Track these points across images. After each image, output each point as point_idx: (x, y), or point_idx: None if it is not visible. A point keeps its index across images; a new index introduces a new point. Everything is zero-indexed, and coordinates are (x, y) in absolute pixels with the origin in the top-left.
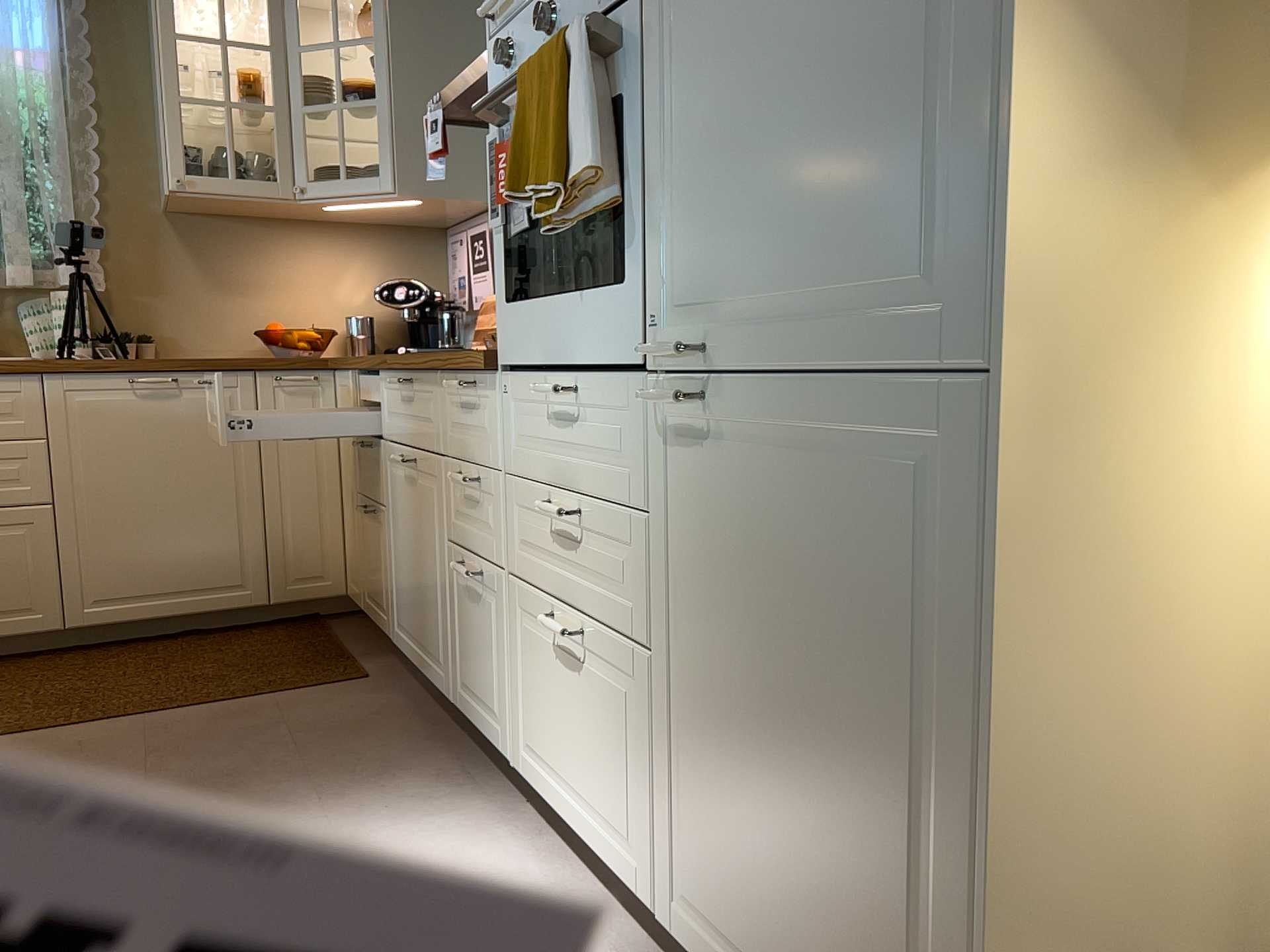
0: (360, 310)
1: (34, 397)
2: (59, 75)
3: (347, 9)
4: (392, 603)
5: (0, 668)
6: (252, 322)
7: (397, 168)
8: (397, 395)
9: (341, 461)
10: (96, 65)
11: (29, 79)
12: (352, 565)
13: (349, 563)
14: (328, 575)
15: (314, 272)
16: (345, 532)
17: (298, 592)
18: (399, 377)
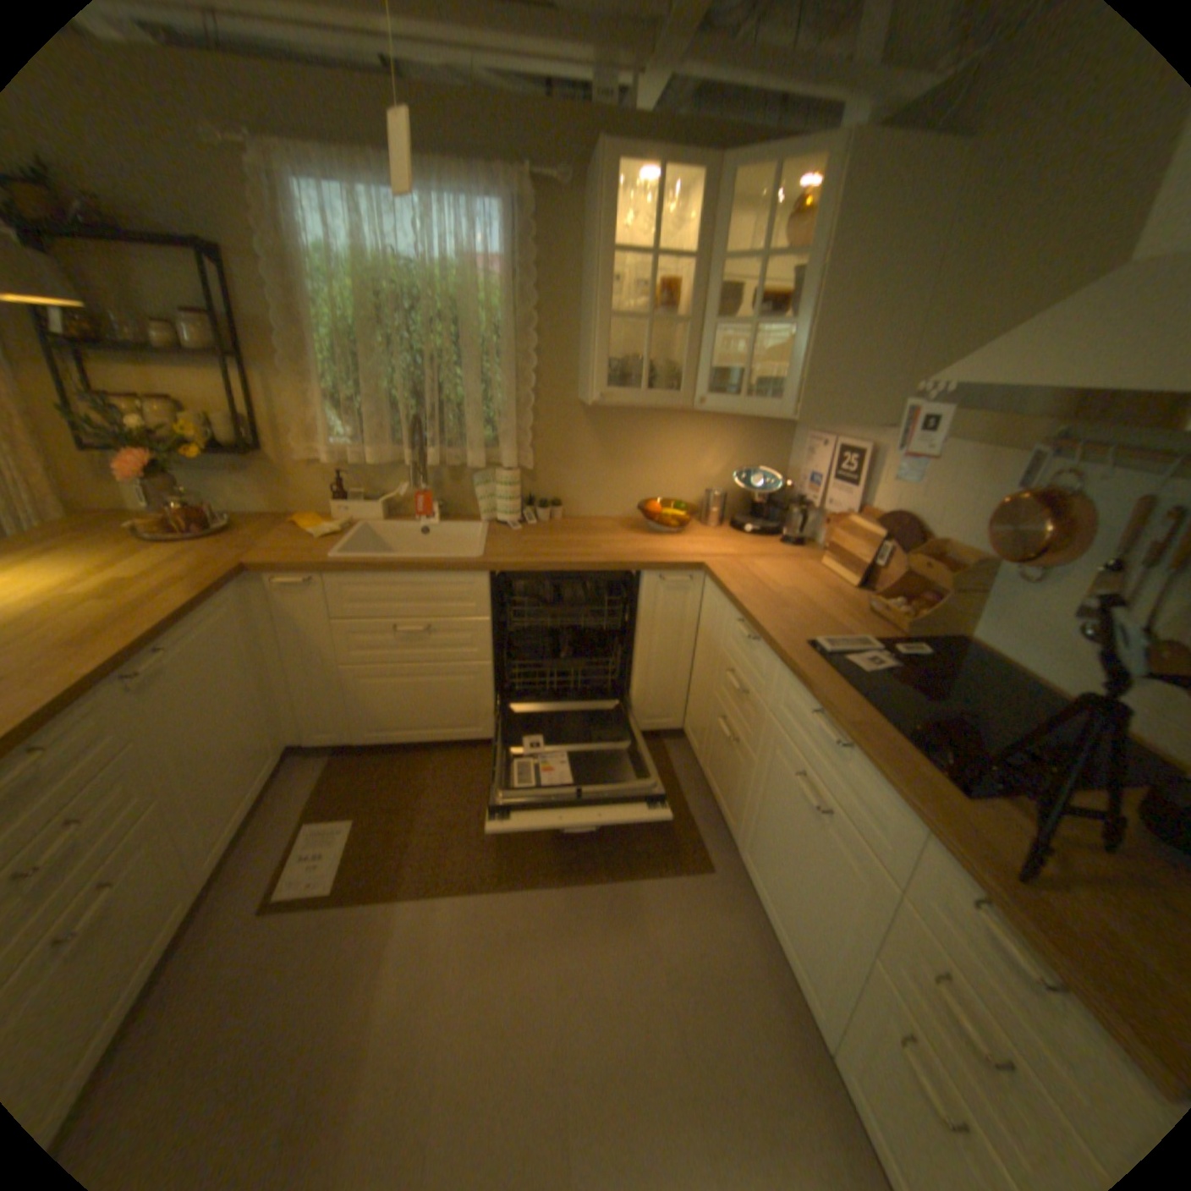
0: (715, 482)
1: (483, 588)
2: (510, 283)
3: (771, 205)
4: (747, 834)
5: (455, 760)
6: (632, 491)
7: (800, 395)
8: (810, 716)
9: (697, 644)
10: (538, 268)
11: (488, 289)
12: (693, 725)
13: (690, 718)
14: (671, 717)
15: (684, 451)
16: (690, 693)
17: (649, 727)
18: (824, 712)
